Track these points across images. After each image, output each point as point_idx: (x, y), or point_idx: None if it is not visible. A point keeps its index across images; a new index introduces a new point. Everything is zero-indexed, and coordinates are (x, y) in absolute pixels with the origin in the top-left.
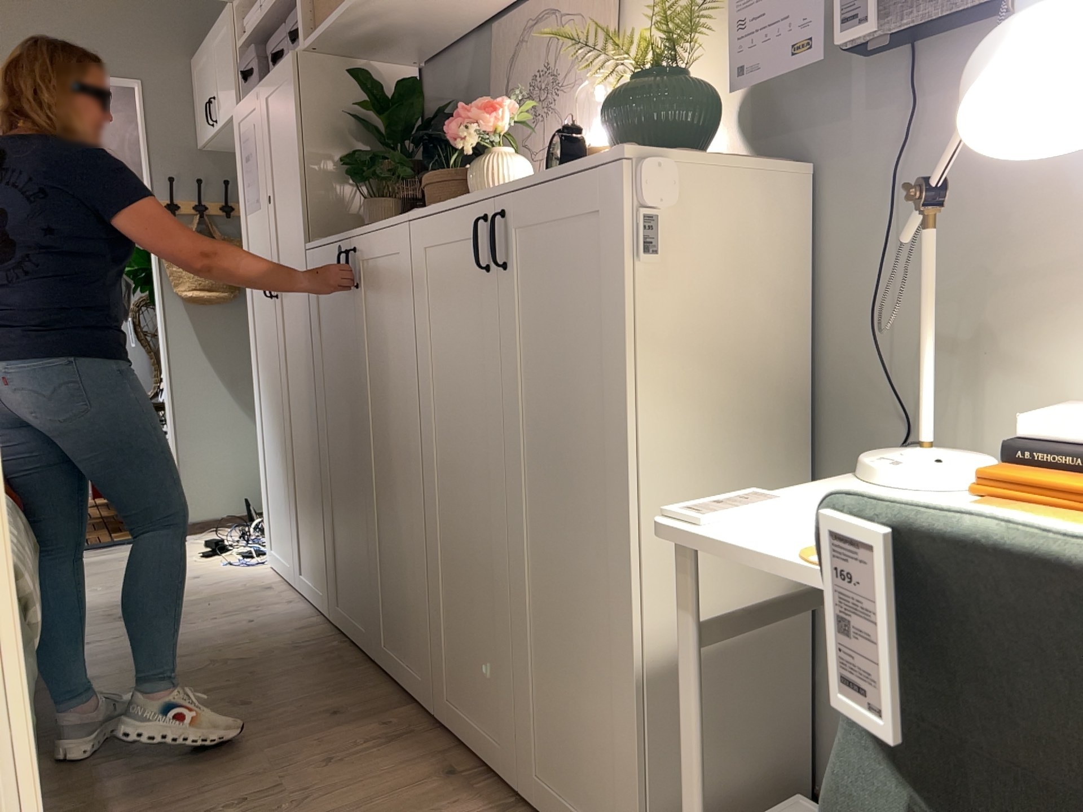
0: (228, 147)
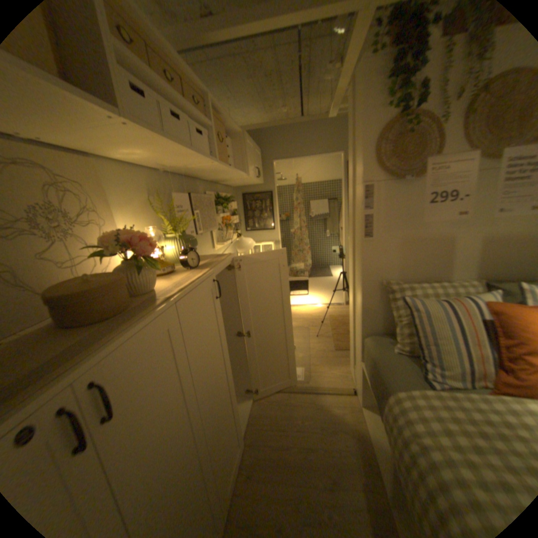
0: None
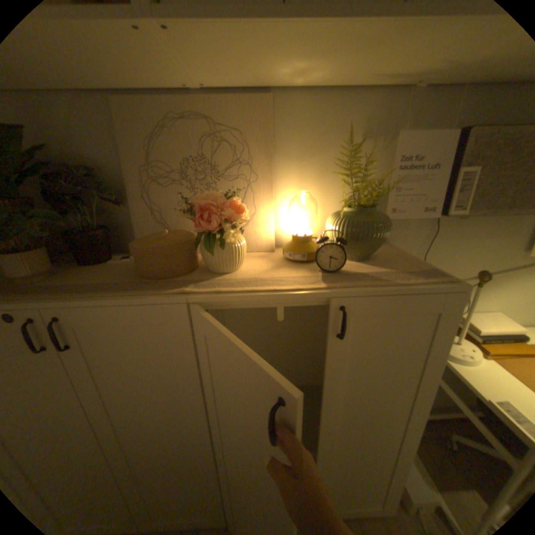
0: None
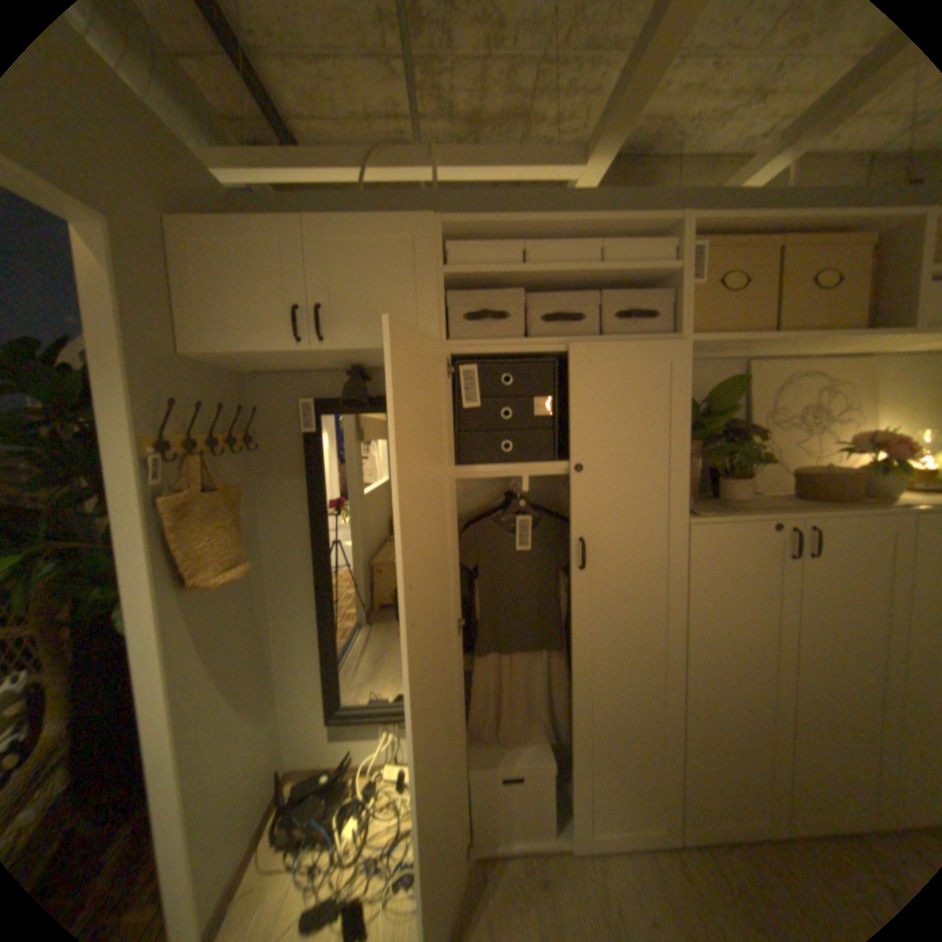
0: (230, 360)
